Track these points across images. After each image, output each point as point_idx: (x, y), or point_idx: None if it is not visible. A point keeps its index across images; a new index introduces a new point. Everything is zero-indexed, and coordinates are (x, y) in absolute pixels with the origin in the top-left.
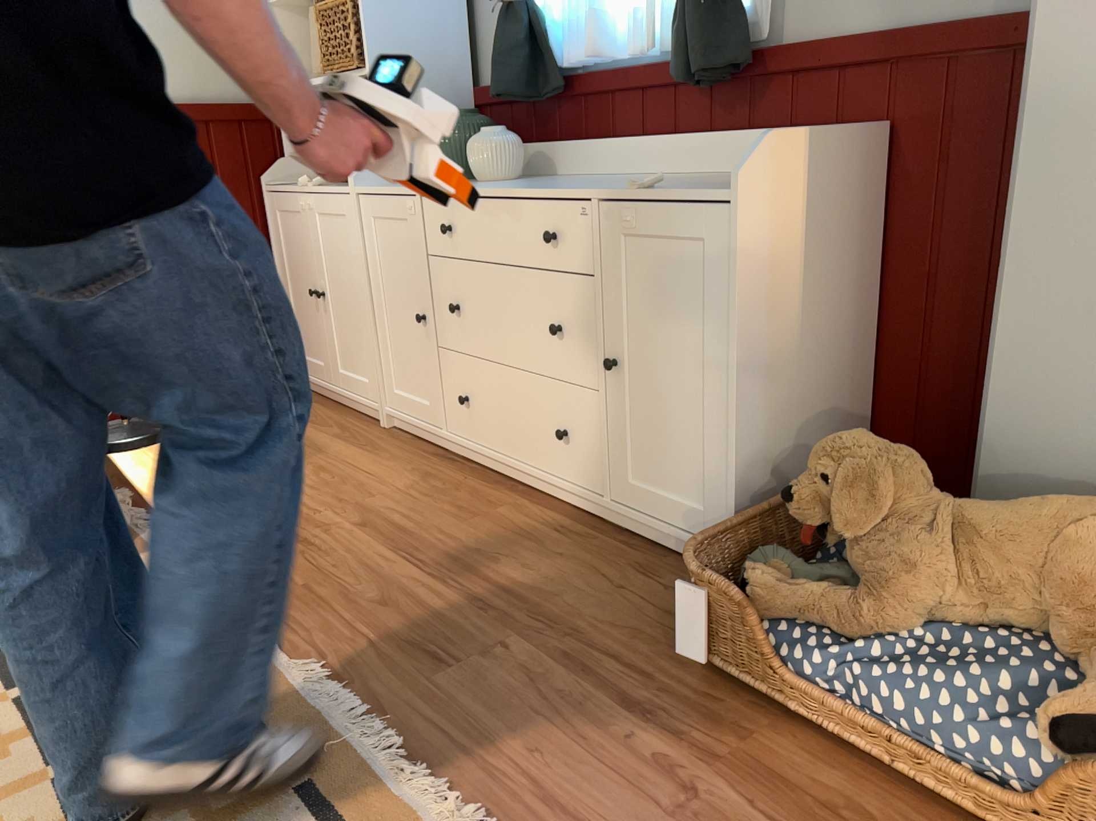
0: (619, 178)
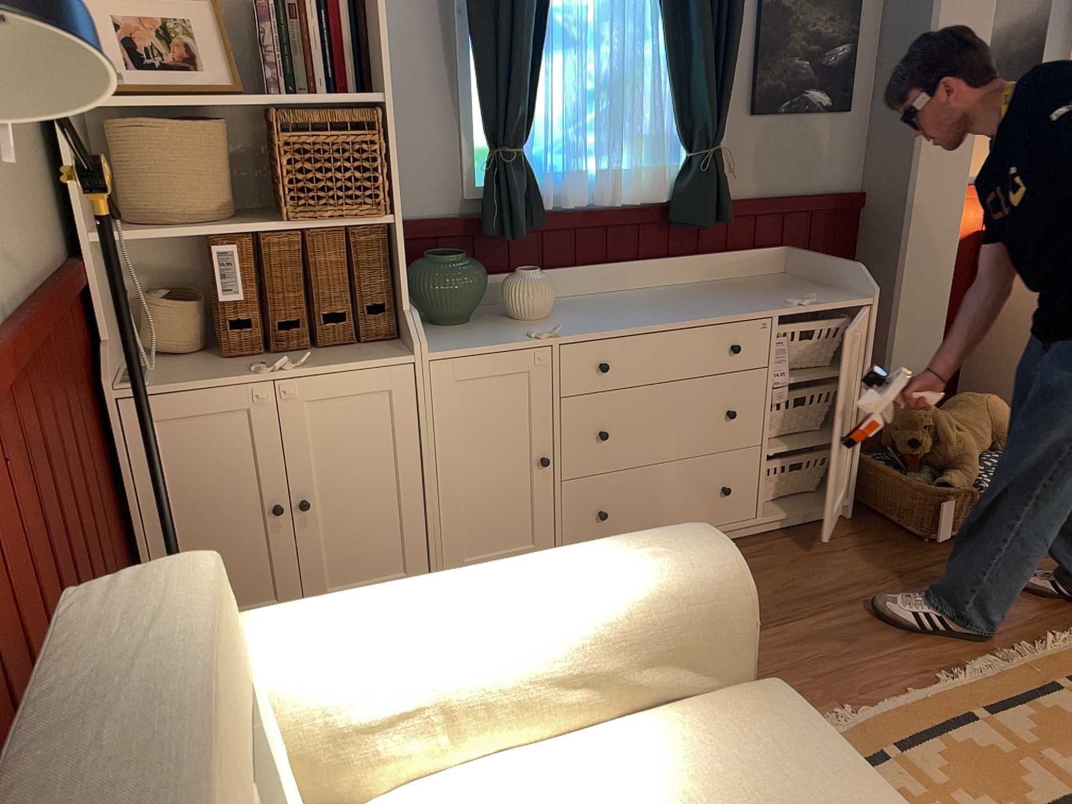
0: (623, 296)
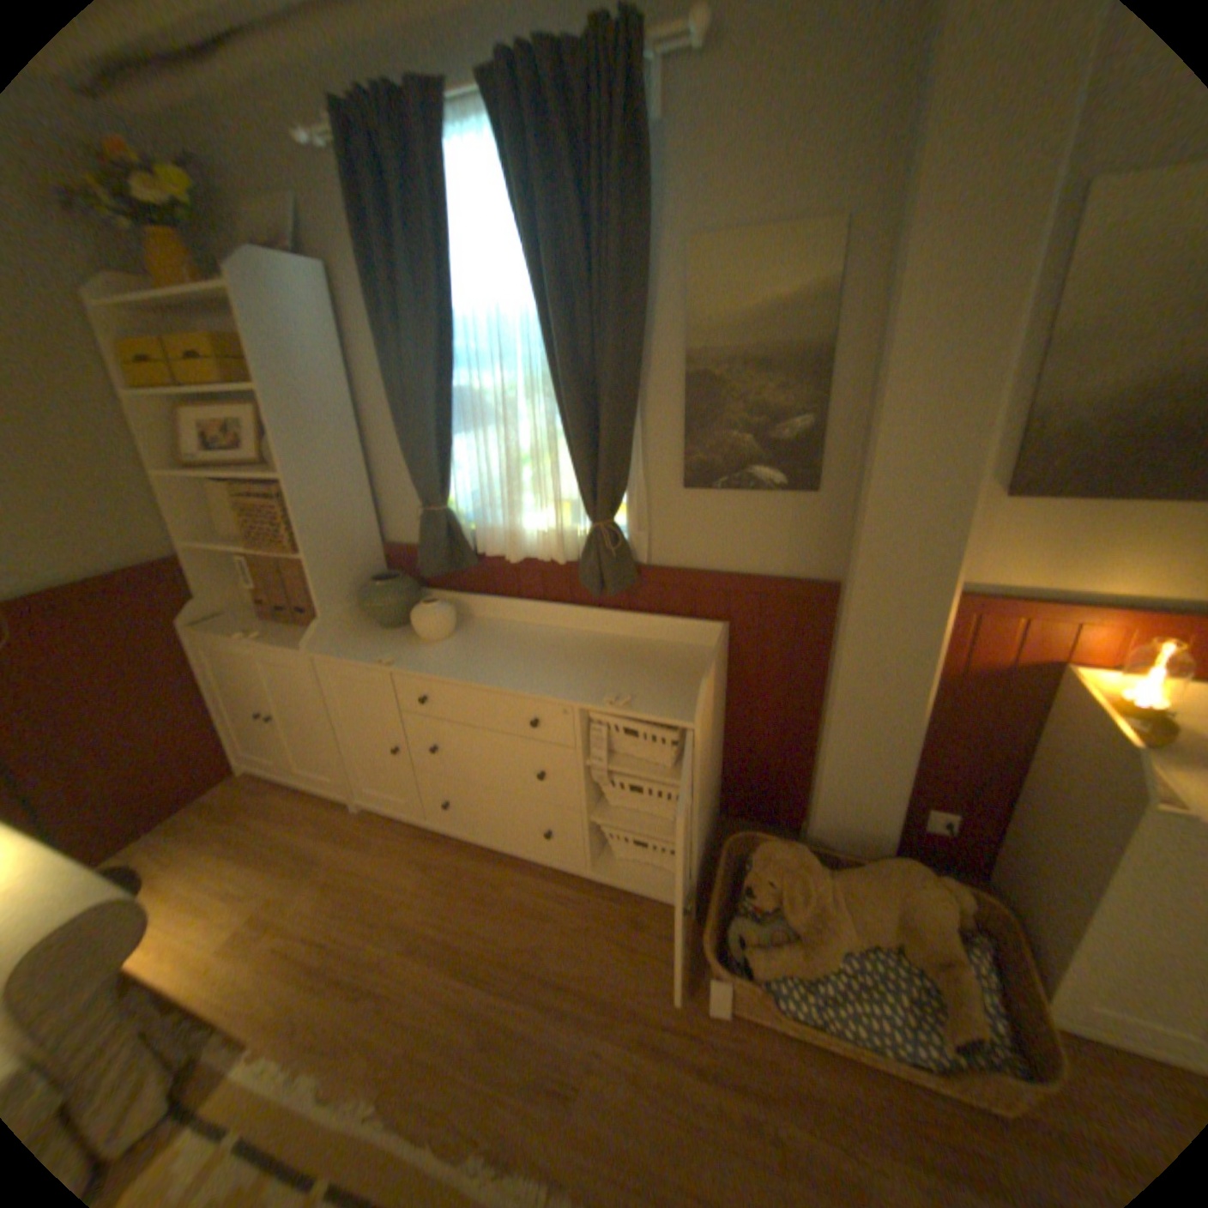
0: (540, 632)
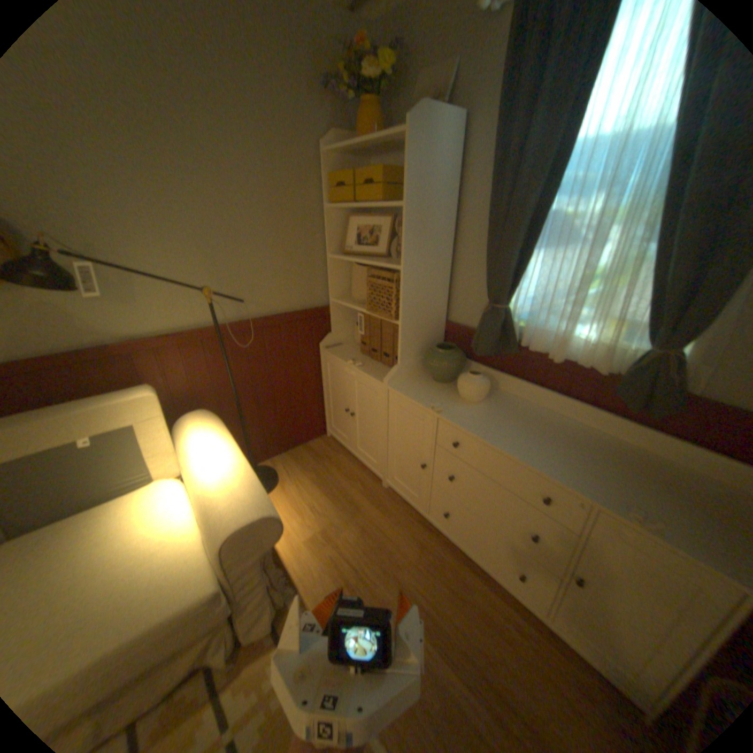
0: (556, 419)
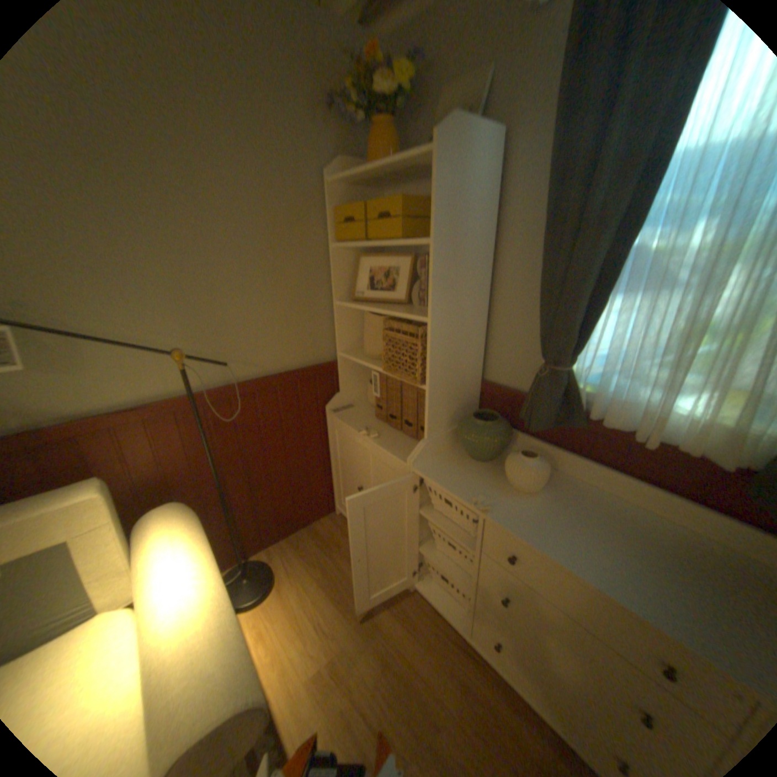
0: (649, 521)
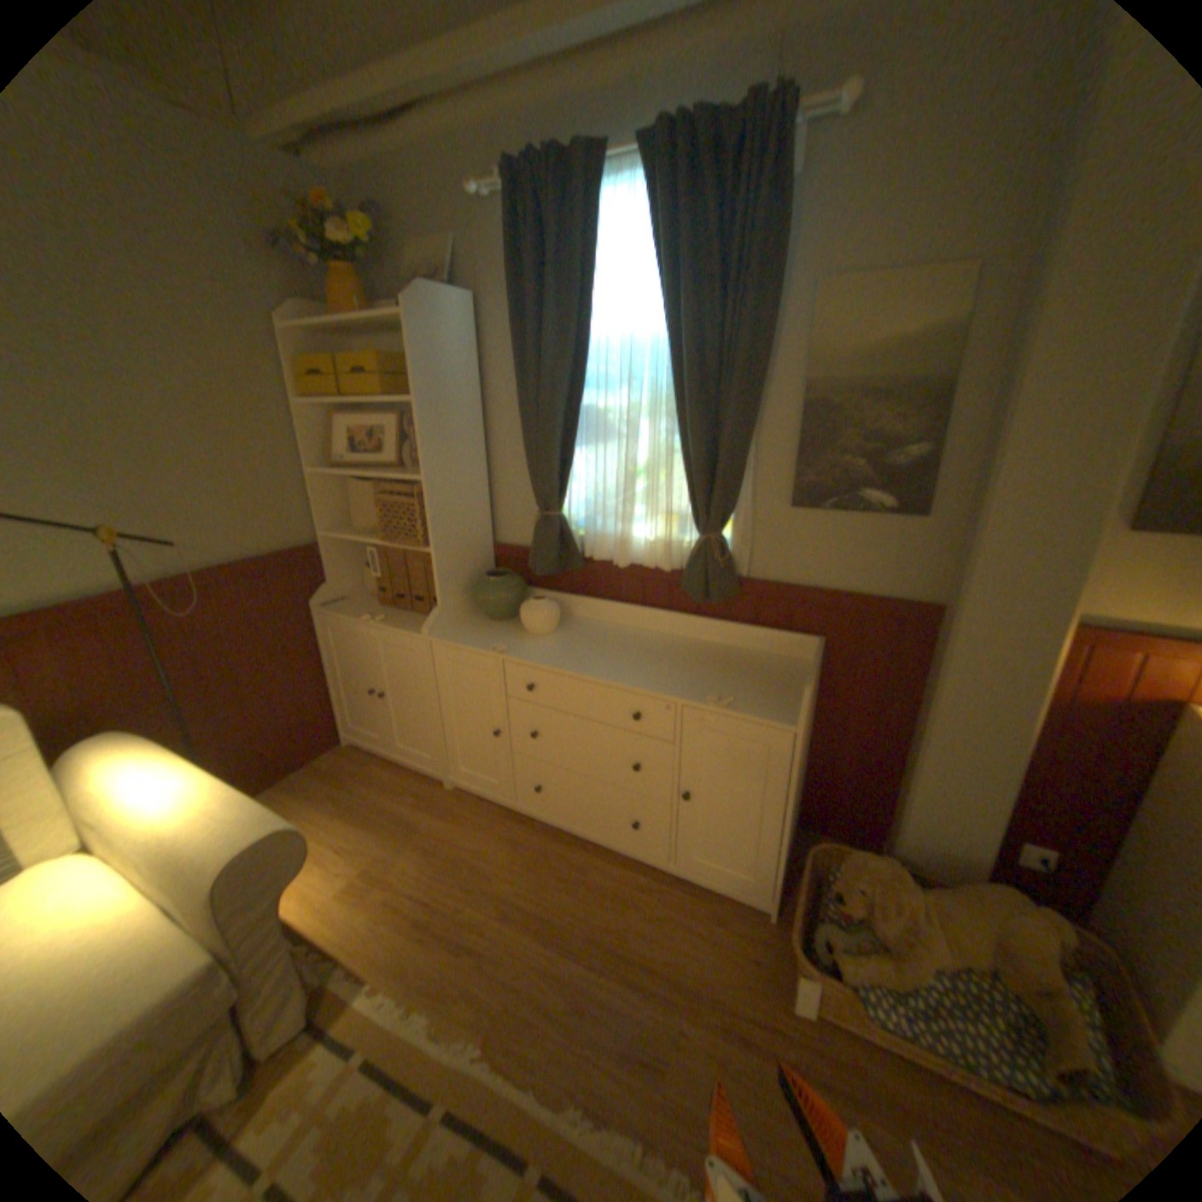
0: (637, 634)
